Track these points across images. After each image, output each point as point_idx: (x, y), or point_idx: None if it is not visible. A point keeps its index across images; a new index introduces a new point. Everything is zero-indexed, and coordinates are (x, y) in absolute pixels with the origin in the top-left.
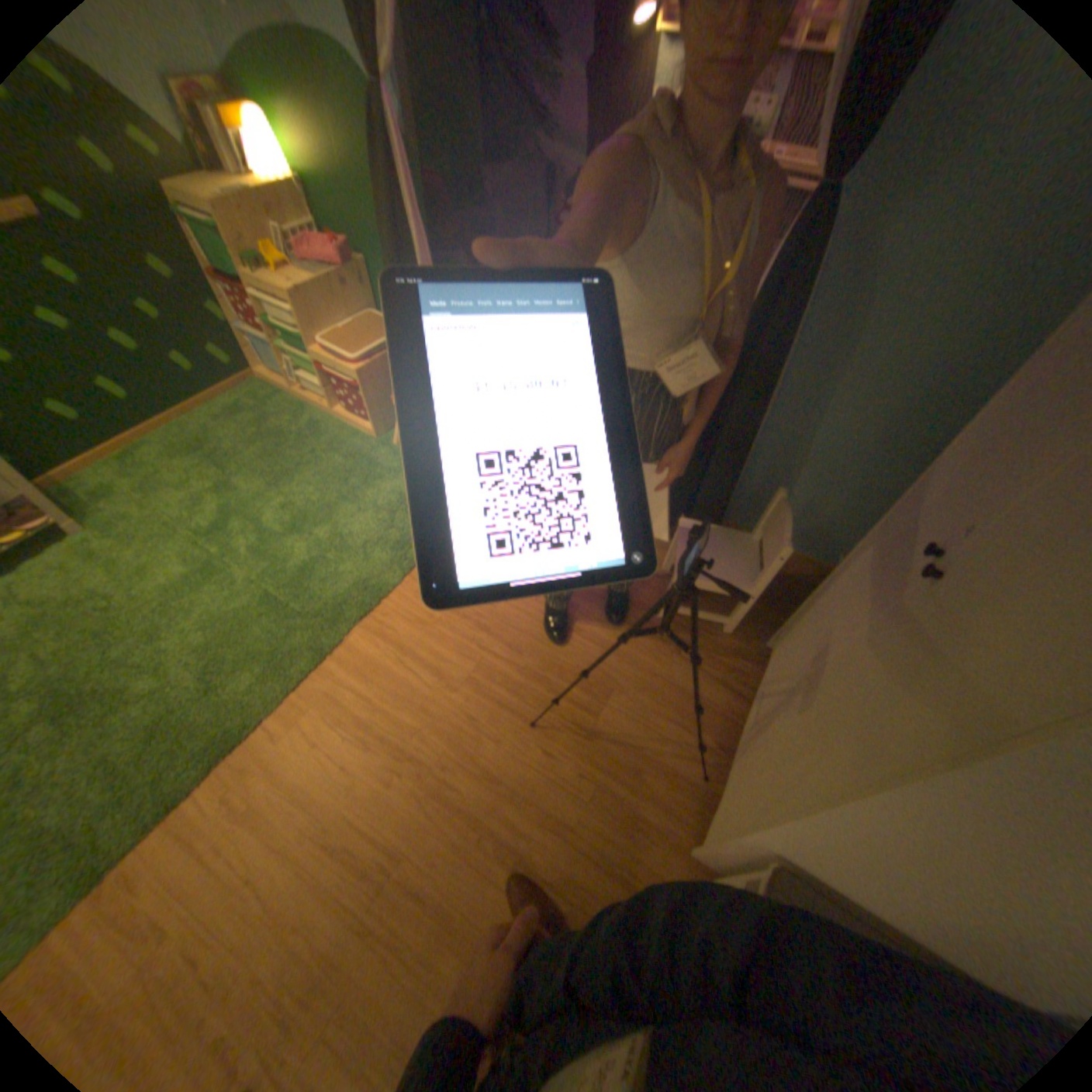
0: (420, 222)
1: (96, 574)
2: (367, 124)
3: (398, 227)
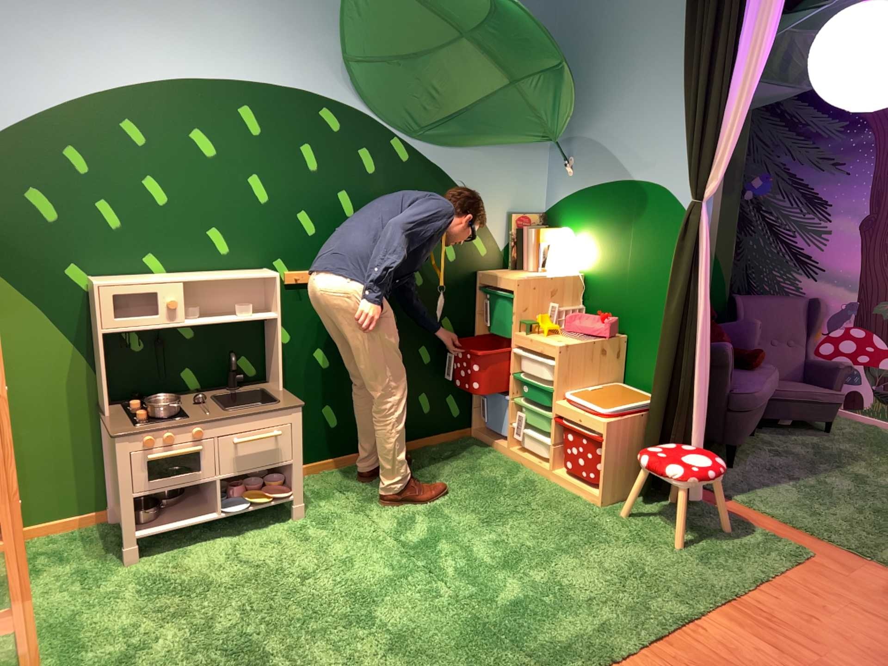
0: (708, 298)
1: (308, 554)
2: (684, 225)
3: (688, 298)
